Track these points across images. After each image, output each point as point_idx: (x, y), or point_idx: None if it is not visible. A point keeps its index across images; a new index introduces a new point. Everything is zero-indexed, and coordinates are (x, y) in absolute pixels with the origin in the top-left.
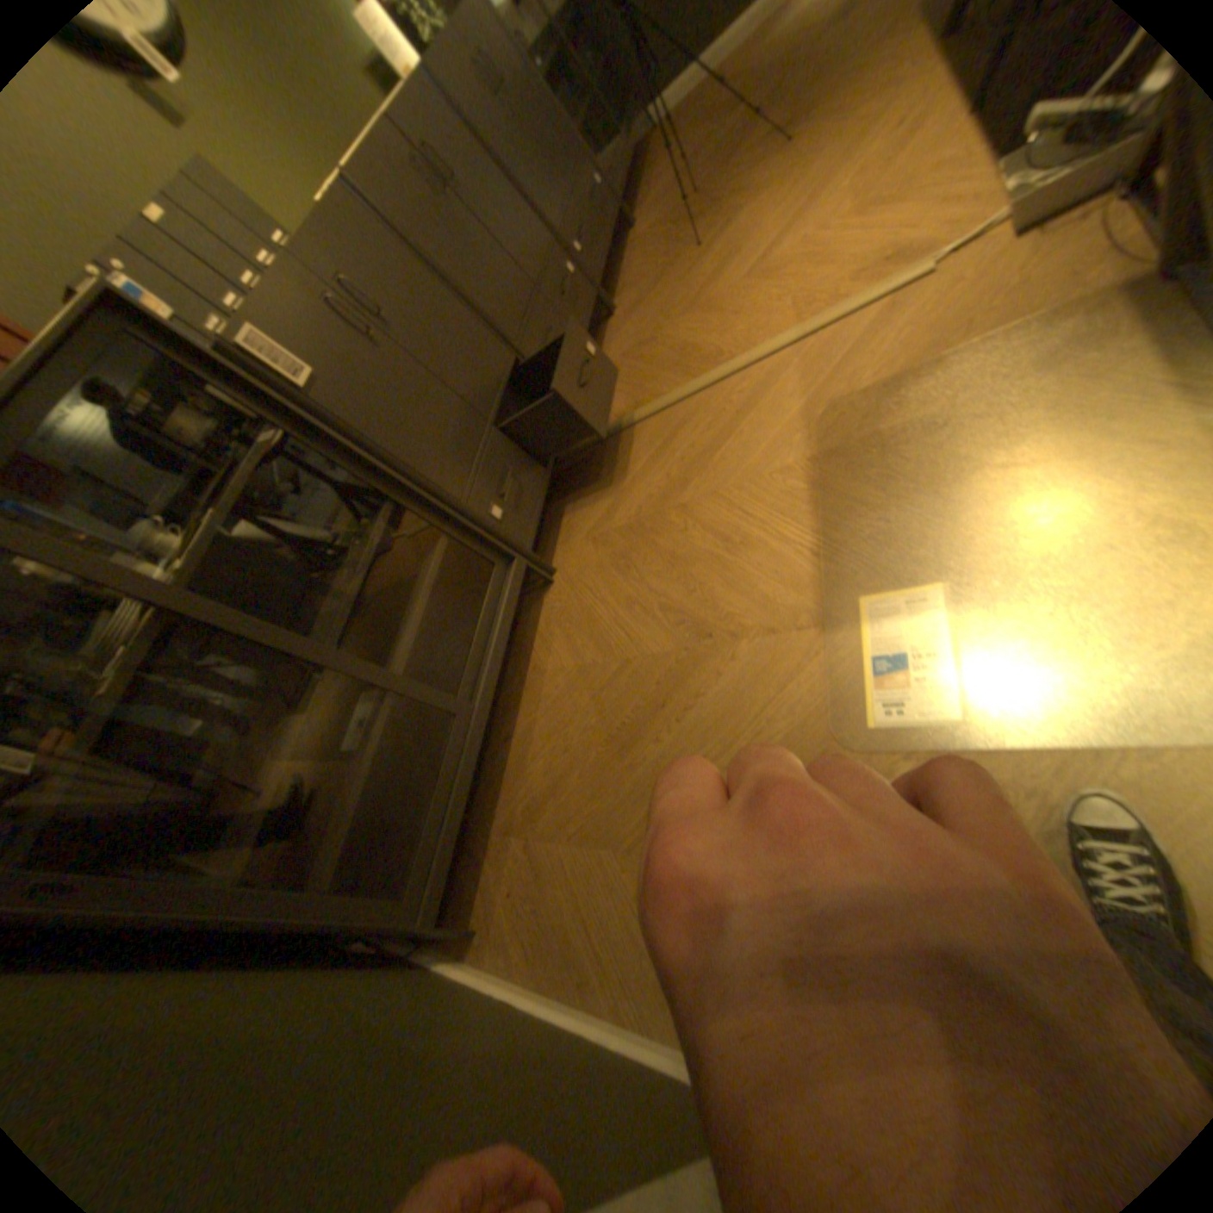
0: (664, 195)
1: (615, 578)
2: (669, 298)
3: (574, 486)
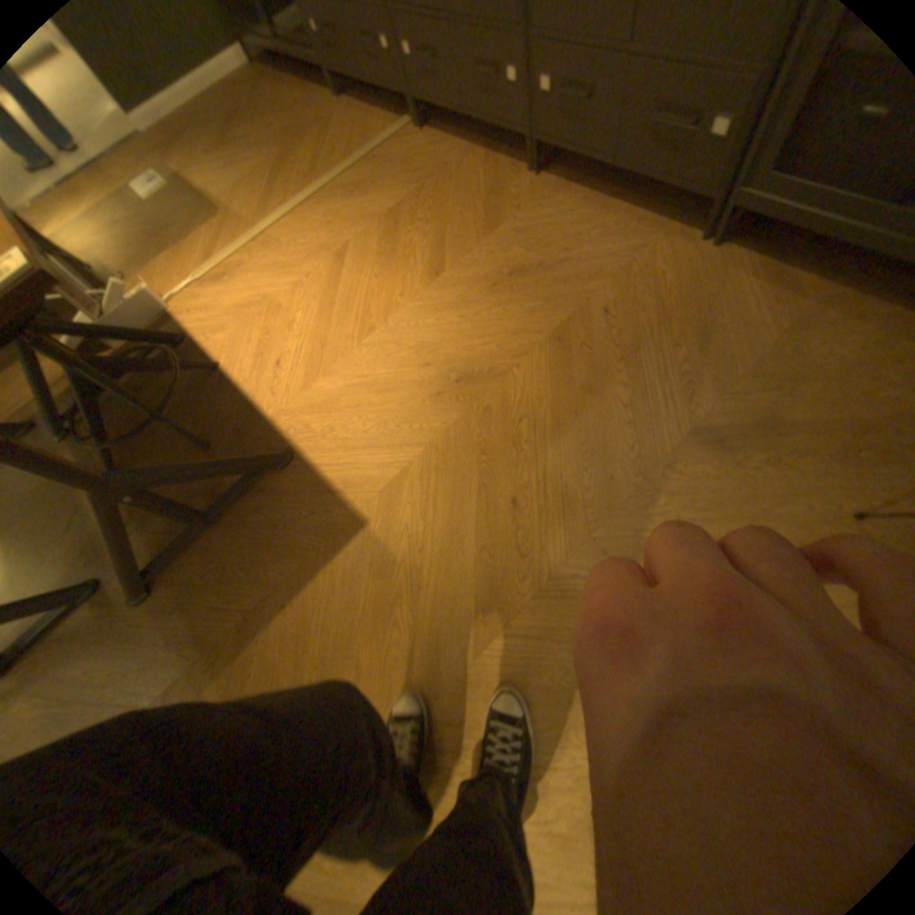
0: (685, 284)
1: (289, 121)
2: (440, 205)
3: (382, 111)
